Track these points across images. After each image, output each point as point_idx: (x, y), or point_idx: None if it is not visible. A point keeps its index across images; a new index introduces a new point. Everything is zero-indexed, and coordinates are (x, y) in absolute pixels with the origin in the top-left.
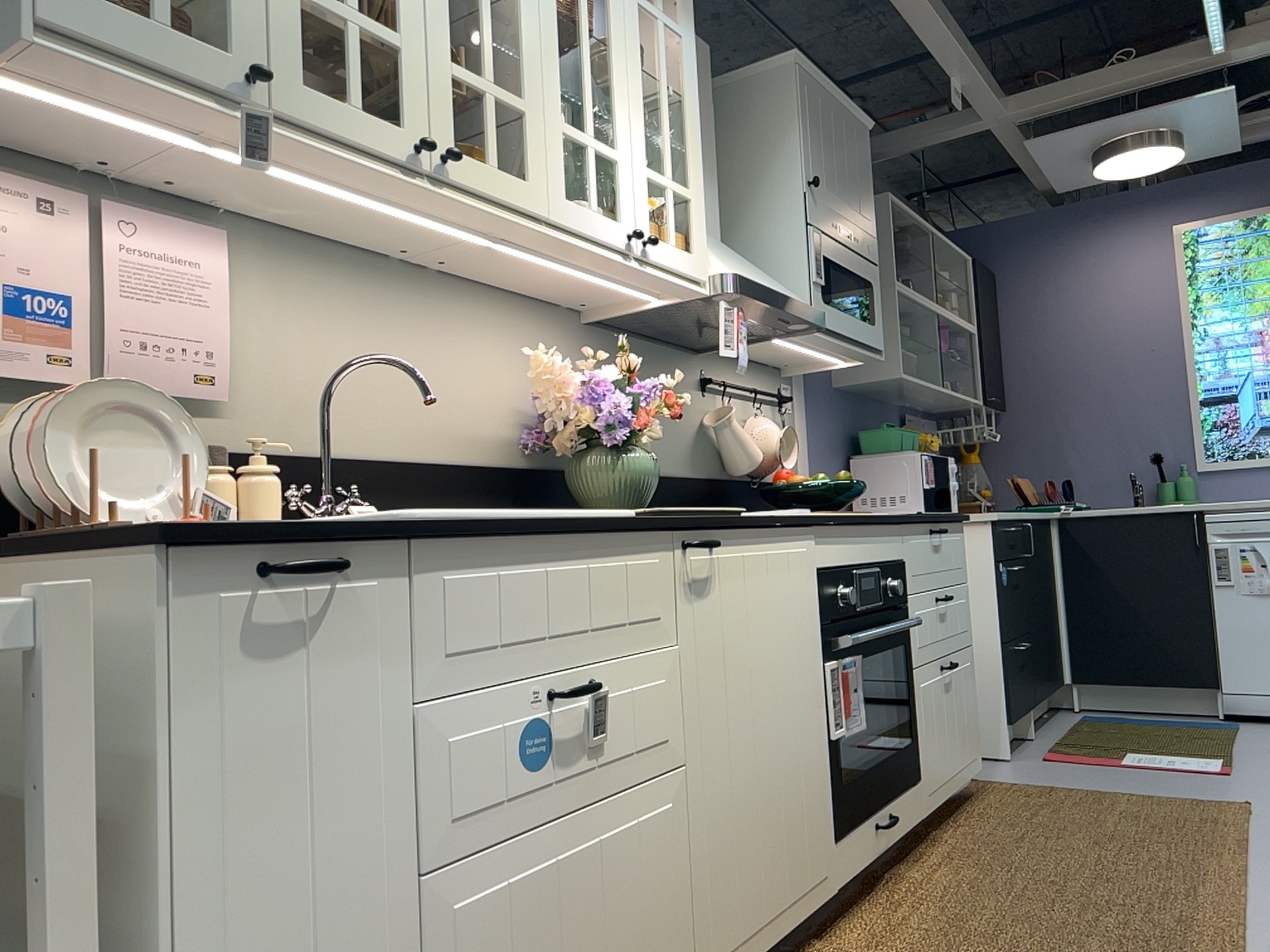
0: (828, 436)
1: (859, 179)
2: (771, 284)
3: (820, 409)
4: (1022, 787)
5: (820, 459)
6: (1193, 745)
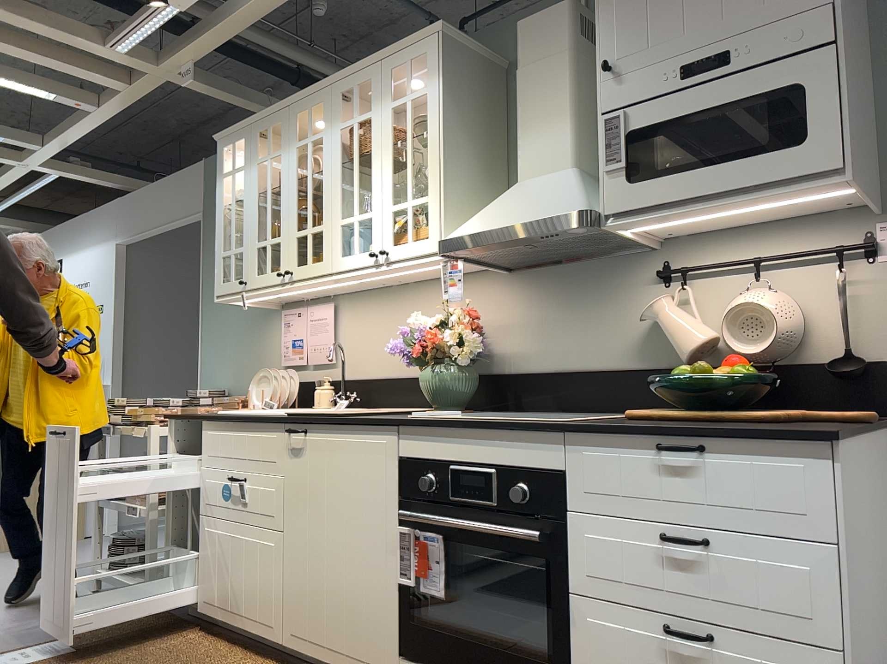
0: None
1: None
2: (517, 215)
3: None
4: None
5: None
6: None
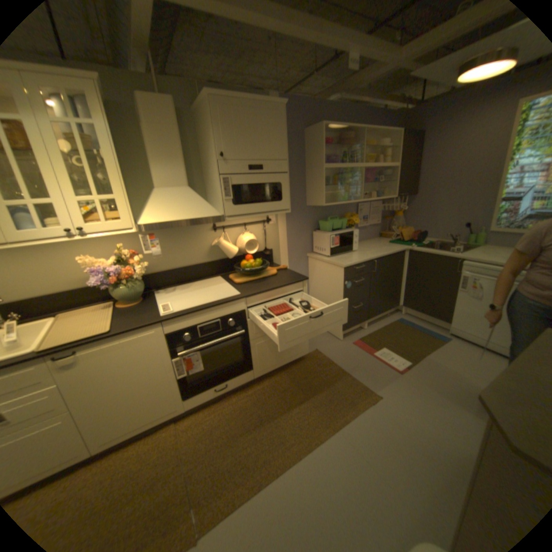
0: (299, 226)
1: (270, 135)
2: (185, 213)
3: (294, 217)
4: (322, 360)
5: (292, 236)
6: (413, 351)
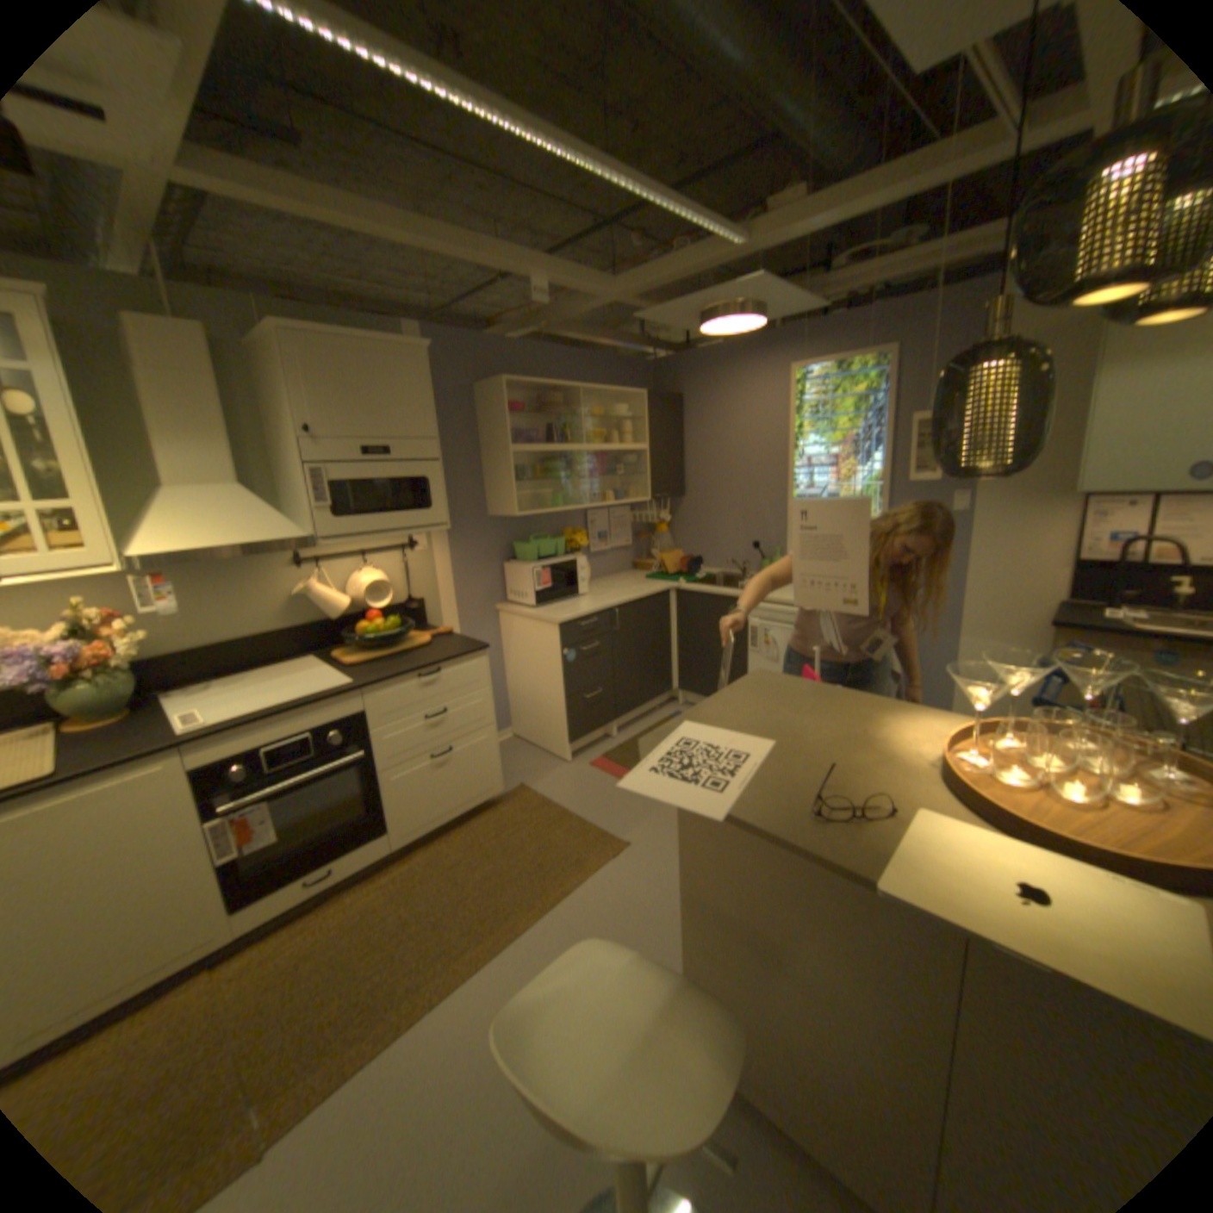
0: (476, 553)
1: (400, 398)
2: (230, 534)
3: (464, 538)
4: (530, 802)
5: (463, 572)
6: None
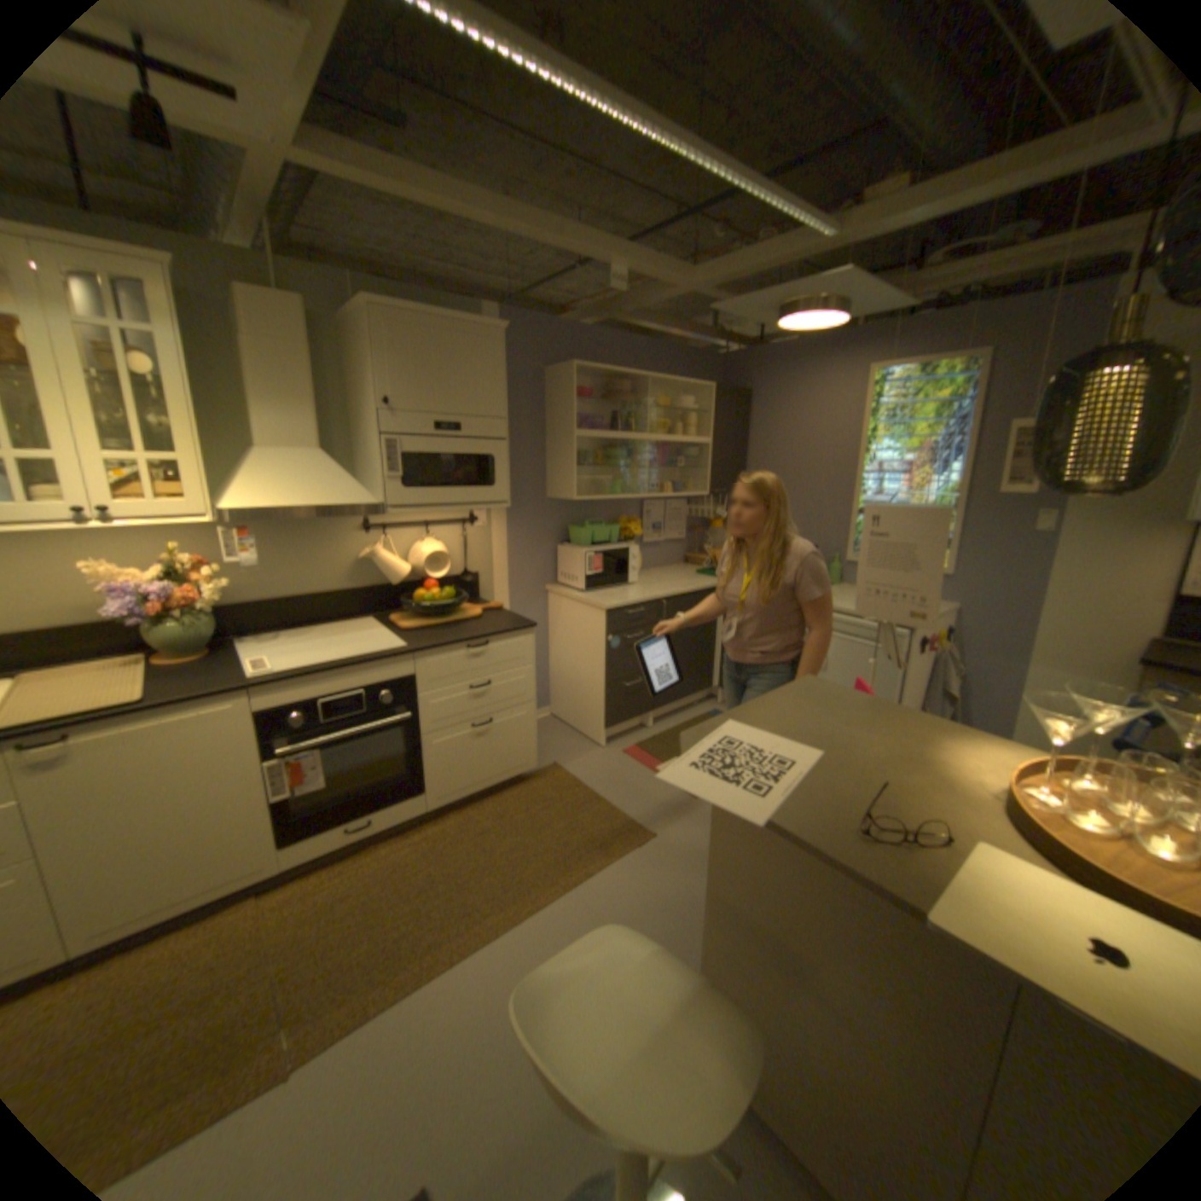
0: (532, 533)
1: (475, 376)
2: (309, 495)
3: (522, 517)
4: (561, 781)
5: (517, 551)
6: None
